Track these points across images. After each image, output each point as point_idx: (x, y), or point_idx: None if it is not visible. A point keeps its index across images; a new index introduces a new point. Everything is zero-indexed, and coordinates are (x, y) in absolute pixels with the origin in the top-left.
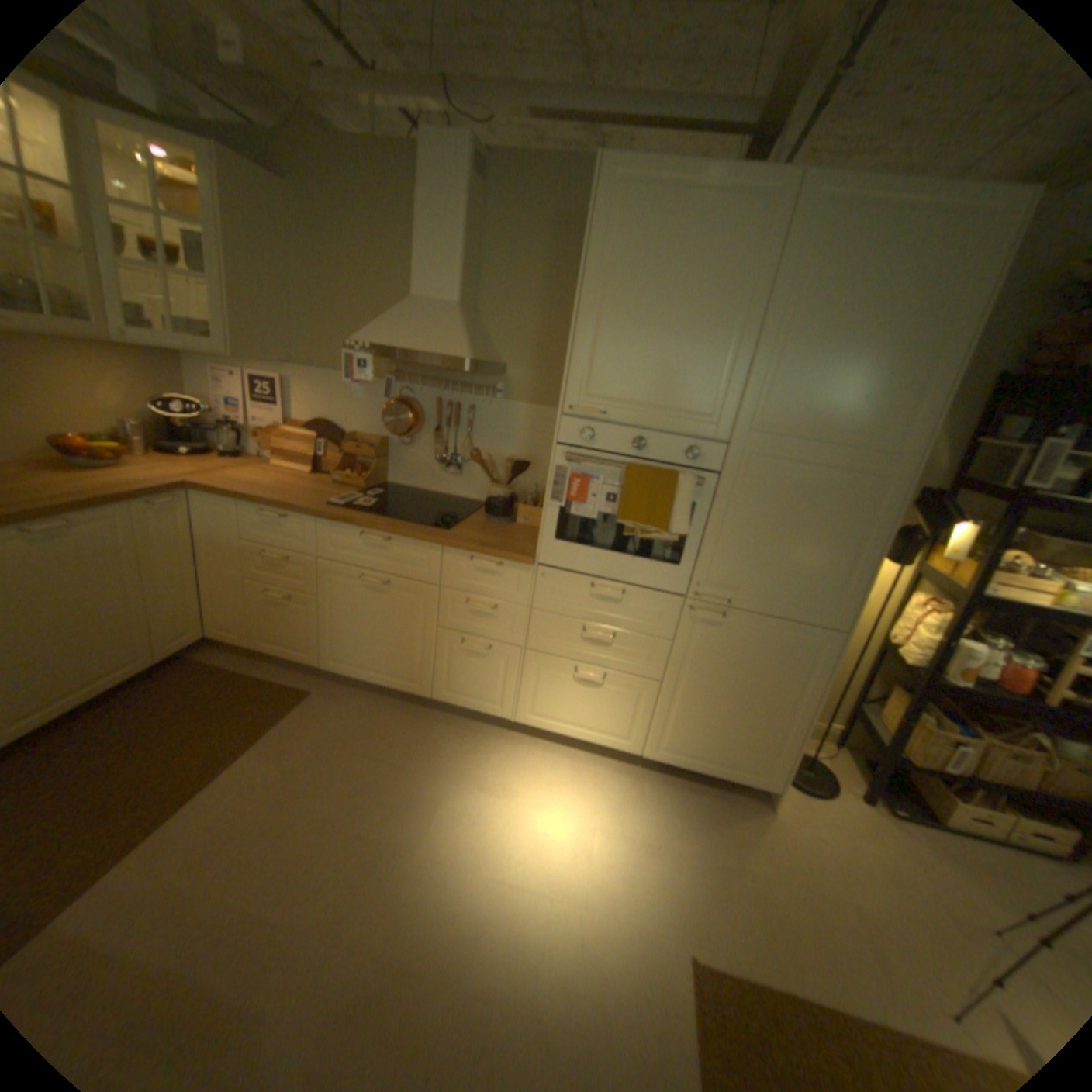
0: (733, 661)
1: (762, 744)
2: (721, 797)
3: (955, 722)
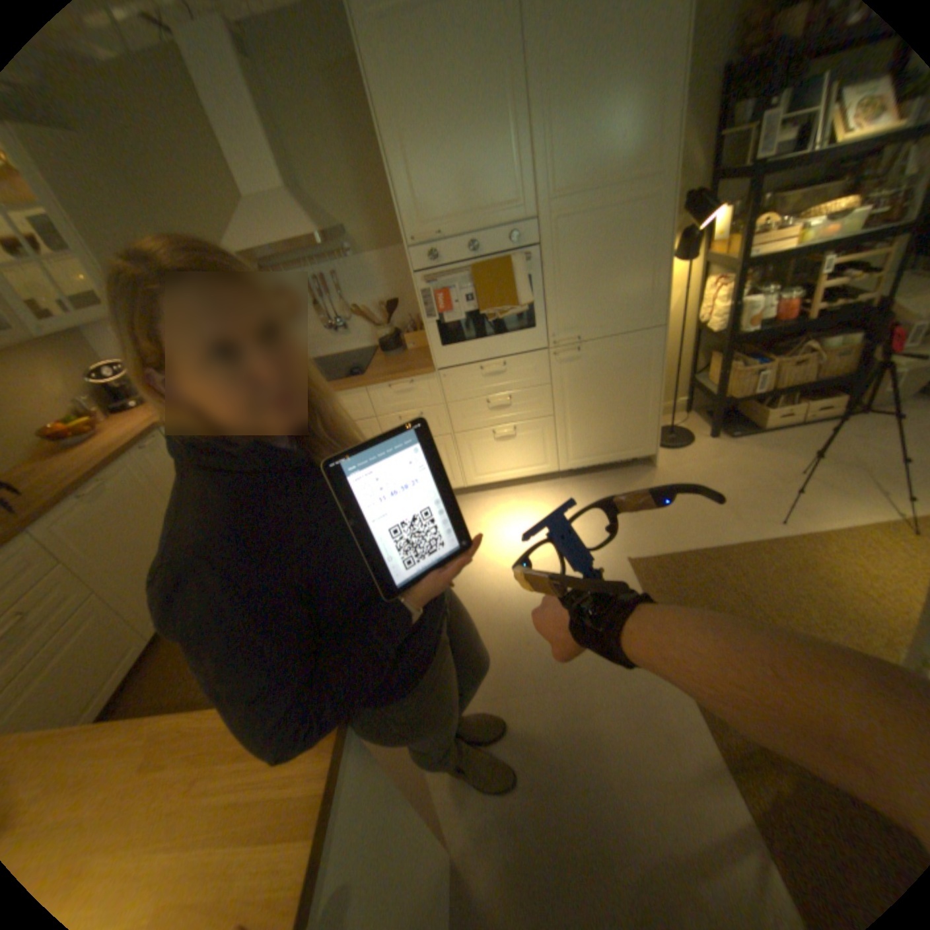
0: (594, 379)
1: (632, 426)
2: (617, 473)
3: (753, 358)
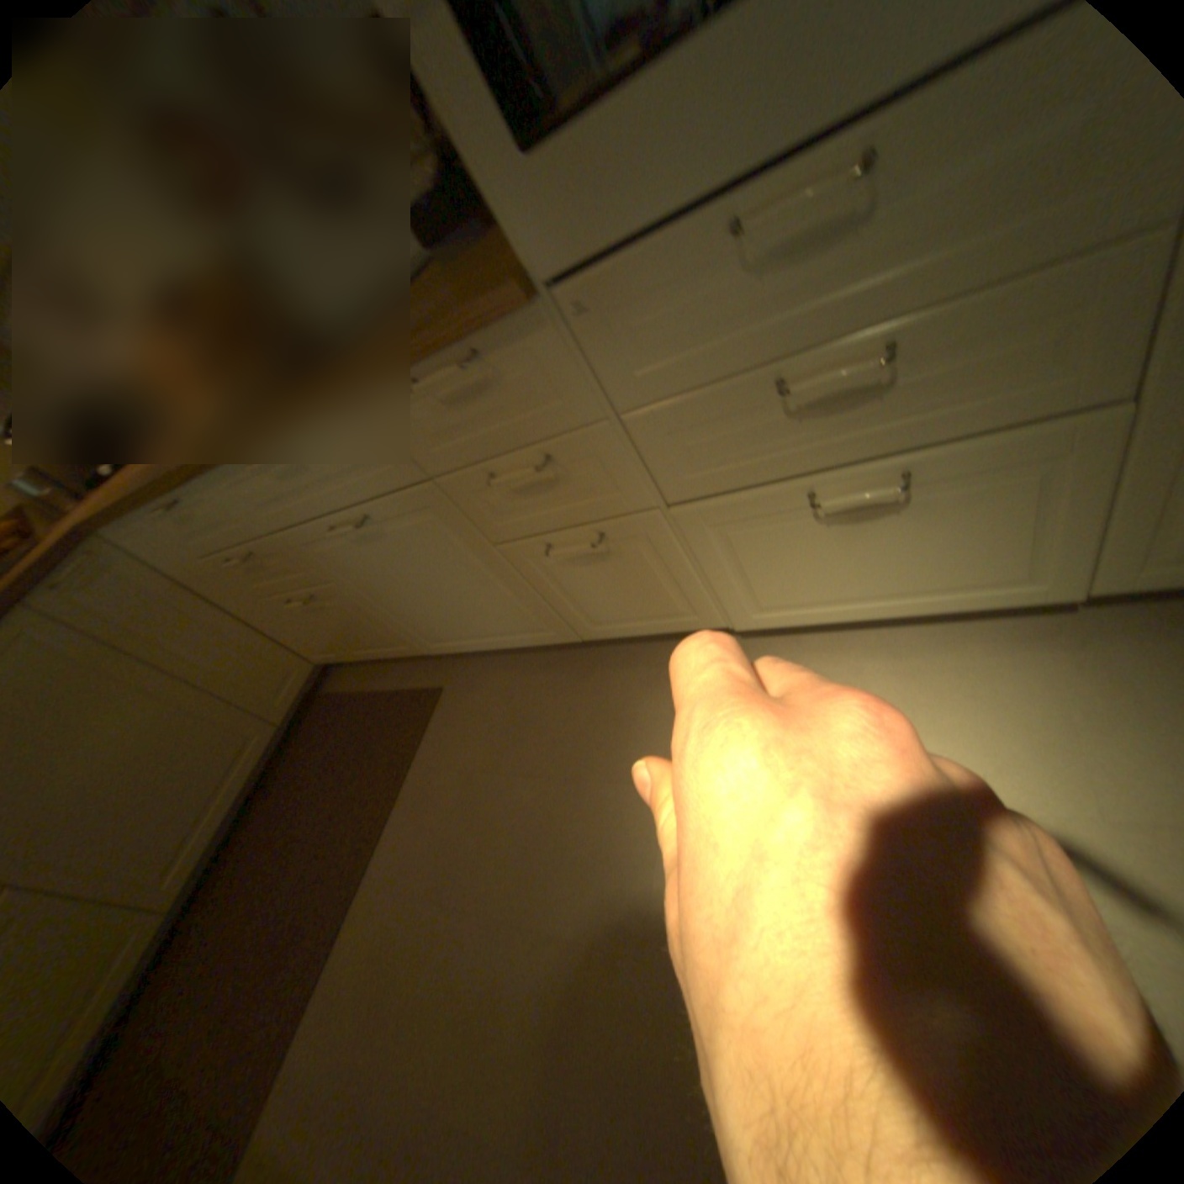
0: None
1: None
2: None
3: None
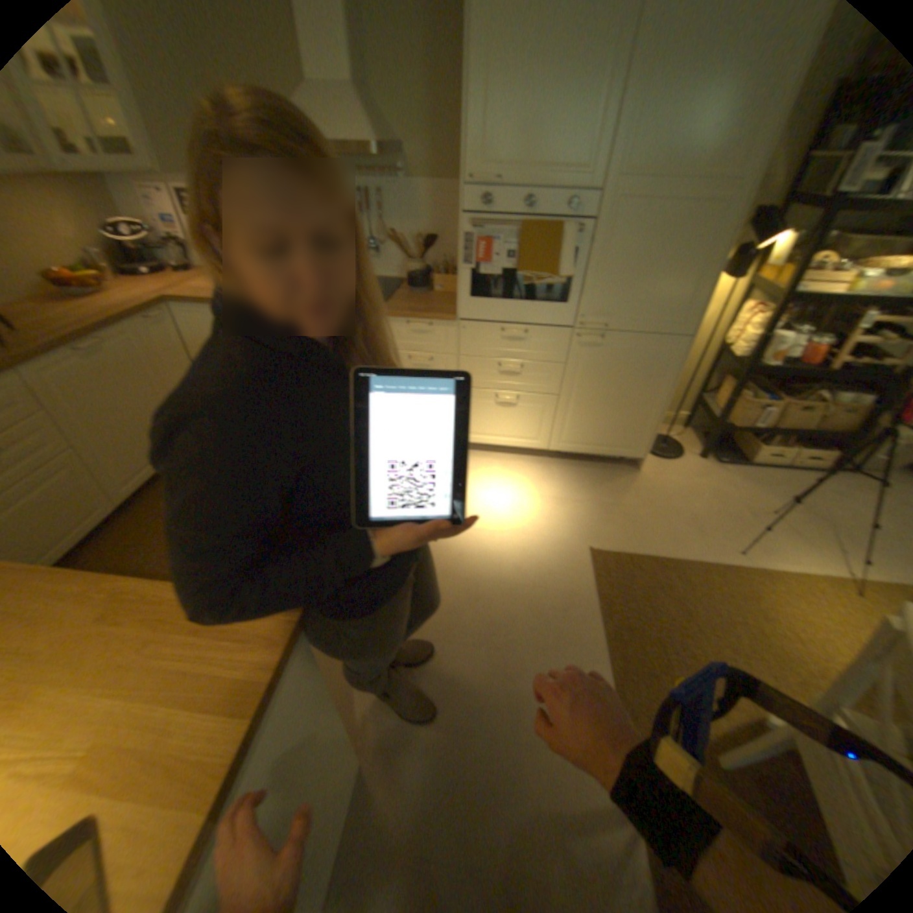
0: (609, 371)
1: (631, 426)
2: (603, 467)
3: (766, 393)
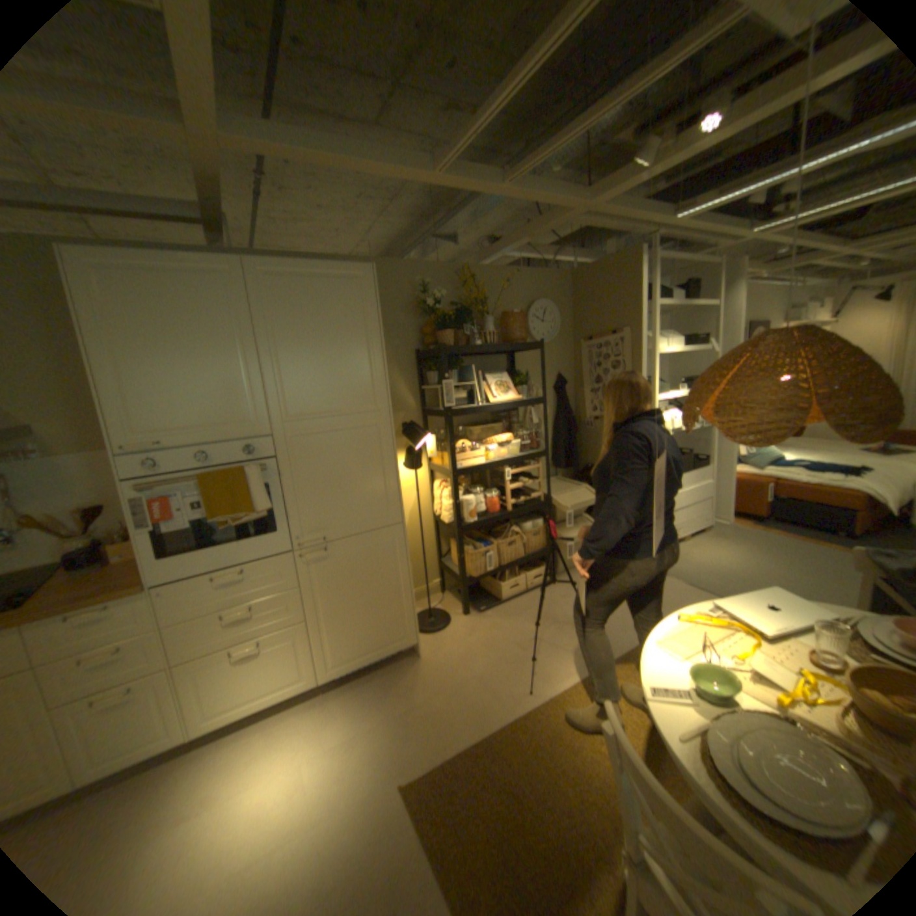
0: (346, 577)
1: (390, 620)
2: (384, 673)
3: (480, 543)
